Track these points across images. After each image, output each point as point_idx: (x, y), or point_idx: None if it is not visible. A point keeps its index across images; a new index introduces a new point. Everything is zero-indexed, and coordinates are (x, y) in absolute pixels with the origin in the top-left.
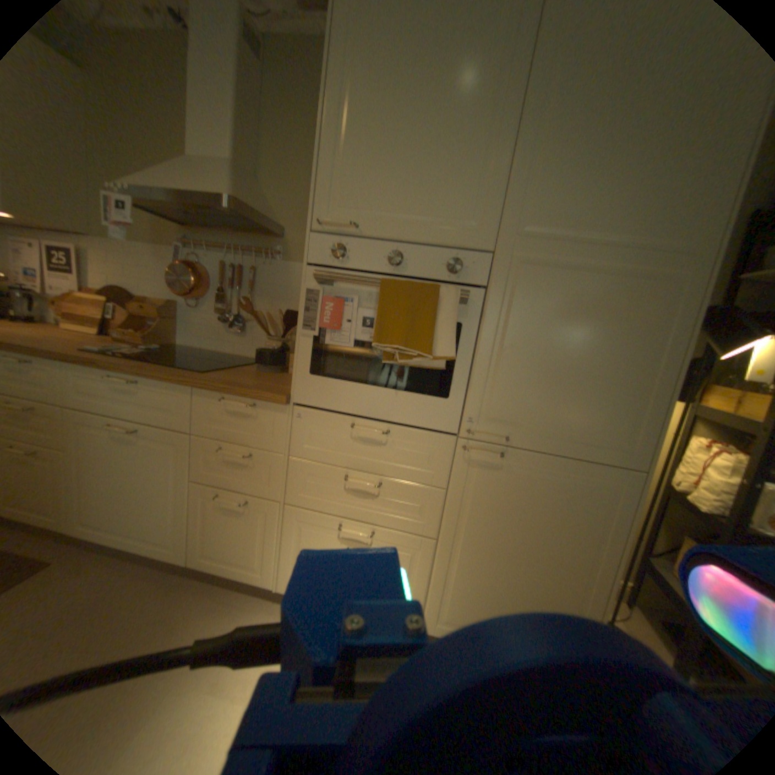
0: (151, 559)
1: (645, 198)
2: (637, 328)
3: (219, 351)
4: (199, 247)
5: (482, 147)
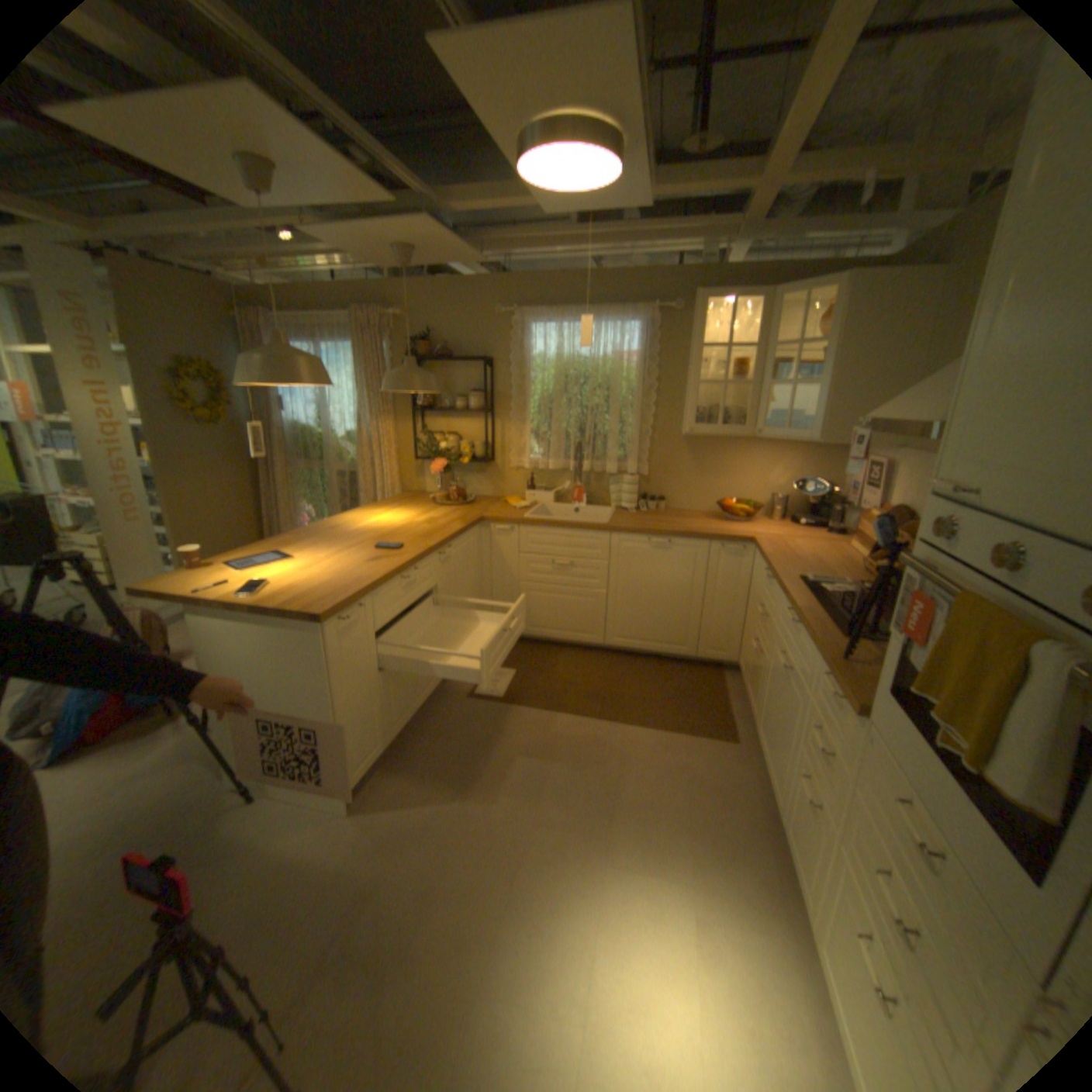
0: (776, 801)
1: None
2: None
3: None
4: None
5: None
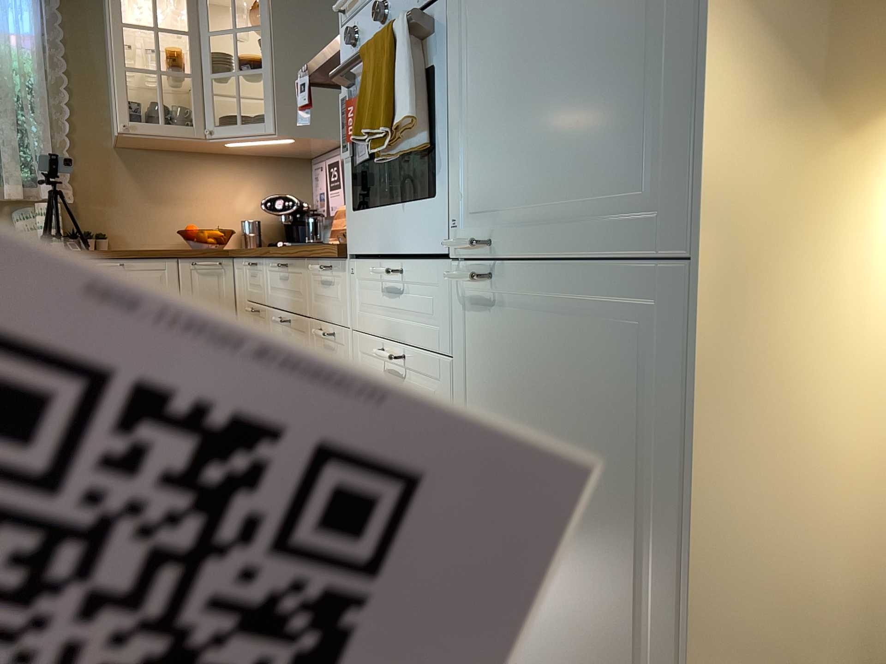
0: None
1: None
2: None
3: None
4: None
5: None
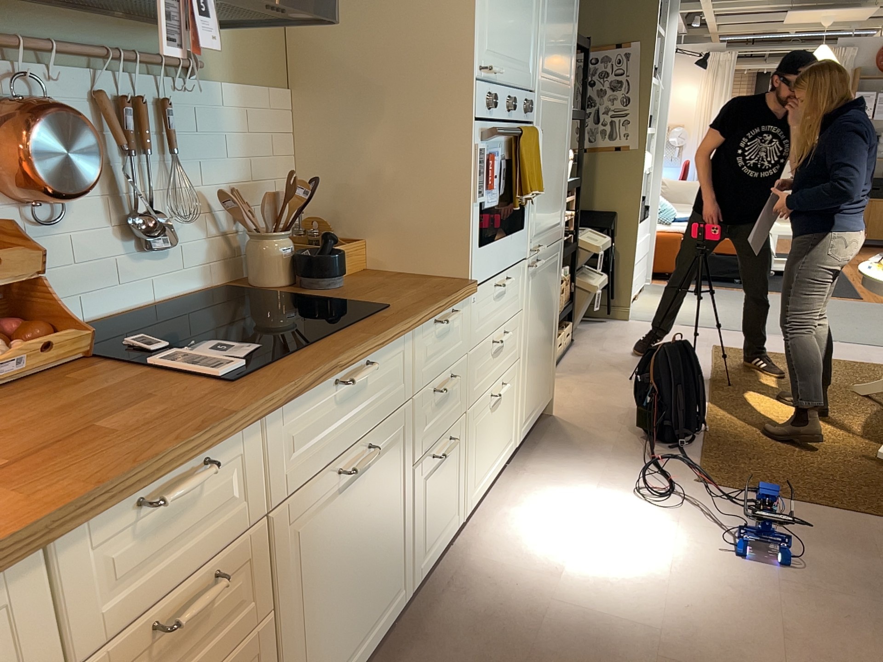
0: (386, 627)
1: (562, 53)
2: (561, 143)
3: (131, 308)
4: (28, 59)
5: (532, 6)
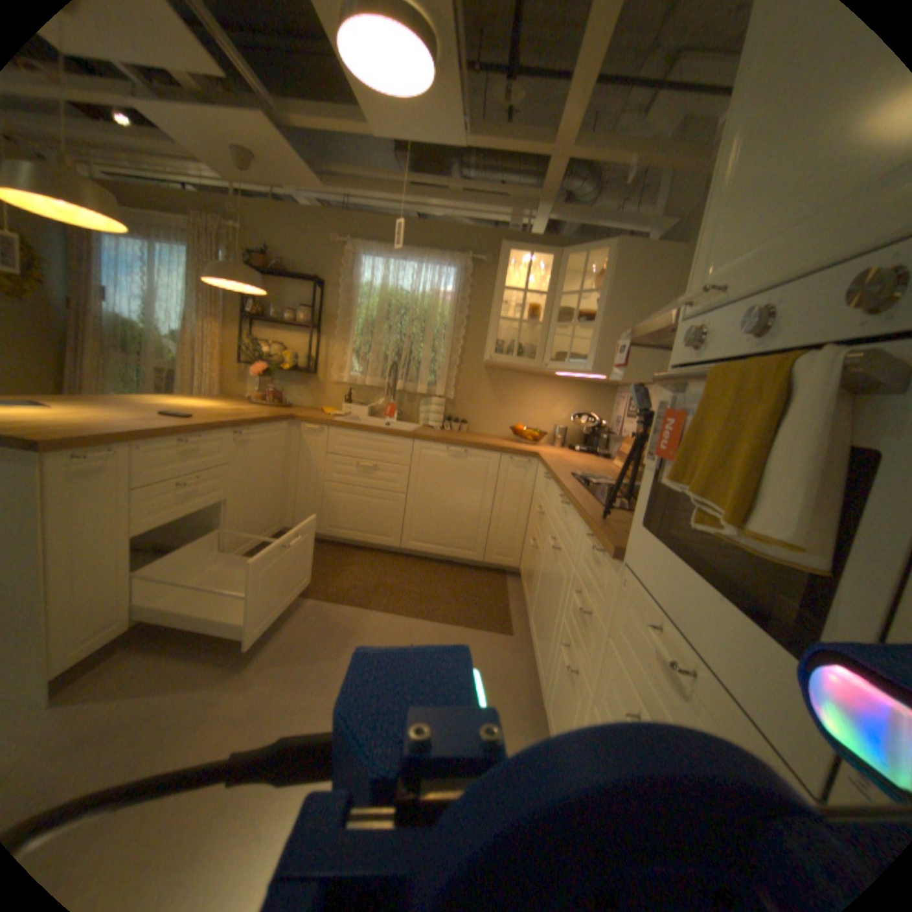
0: (539, 682)
1: None
2: None
3: None
4: None
5: None
